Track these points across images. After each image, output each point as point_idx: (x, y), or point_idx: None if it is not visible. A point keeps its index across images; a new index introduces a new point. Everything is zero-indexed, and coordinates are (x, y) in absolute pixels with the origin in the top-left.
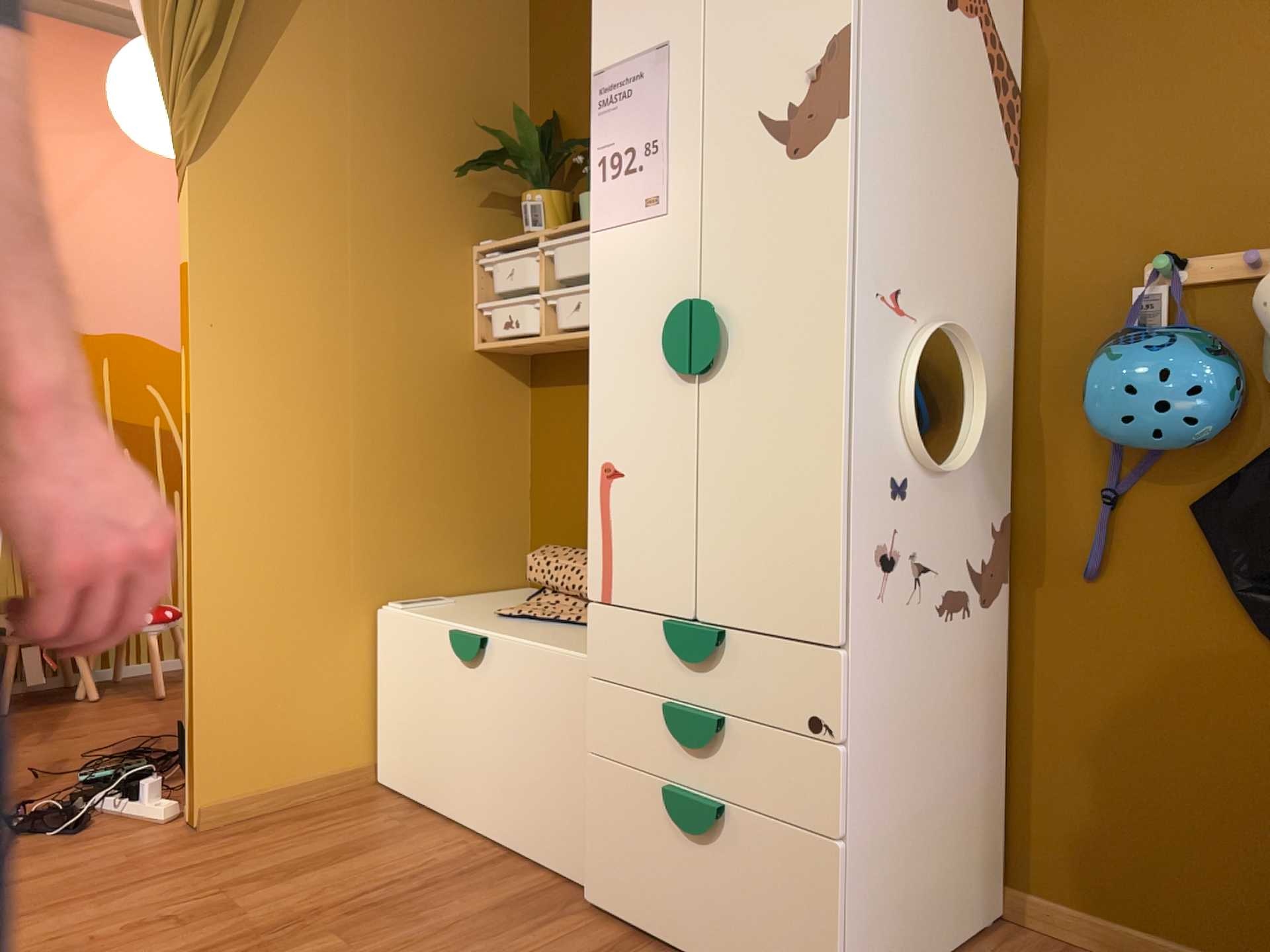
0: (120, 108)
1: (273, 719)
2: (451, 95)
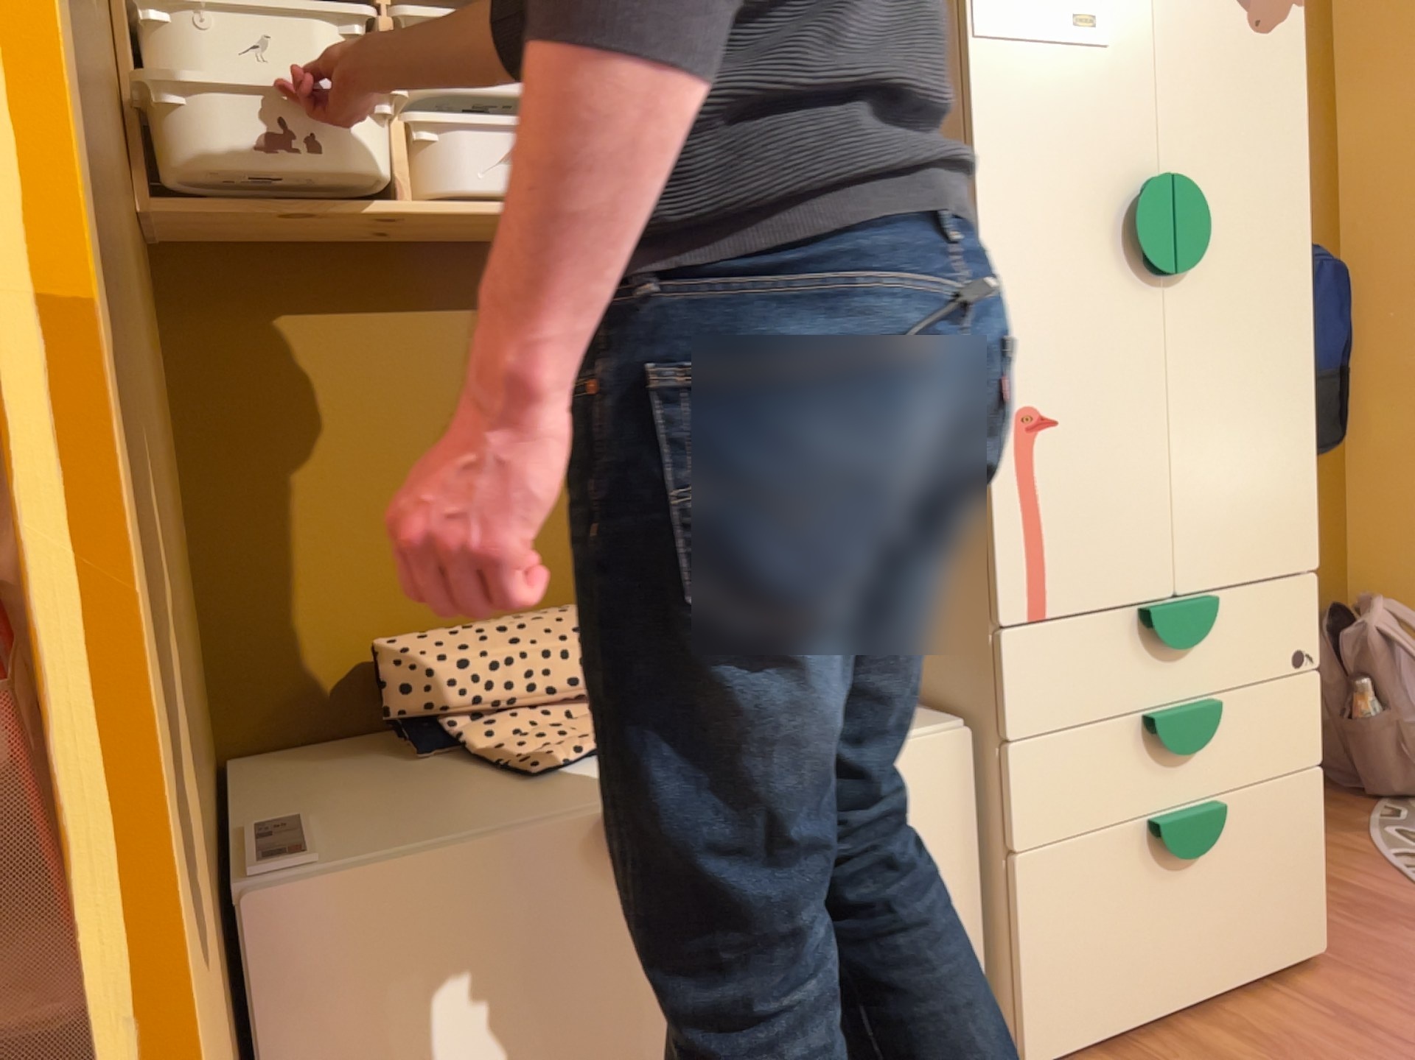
0: None
1: None
2: None
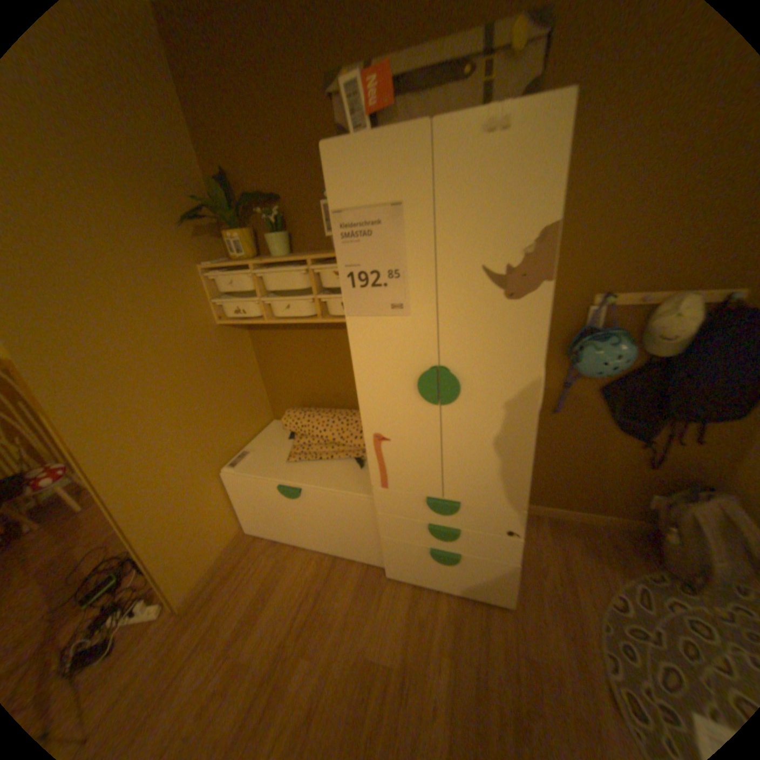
0: None
1: (193, 548)
2: (146, 162)
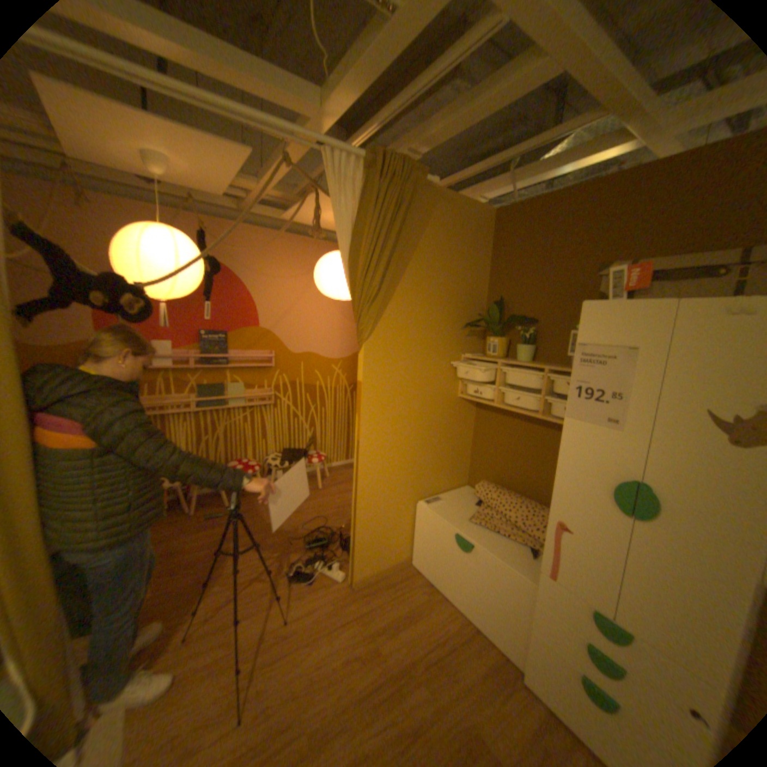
0: (317, 283)
1: (380, 548)
2: (459, 291)
